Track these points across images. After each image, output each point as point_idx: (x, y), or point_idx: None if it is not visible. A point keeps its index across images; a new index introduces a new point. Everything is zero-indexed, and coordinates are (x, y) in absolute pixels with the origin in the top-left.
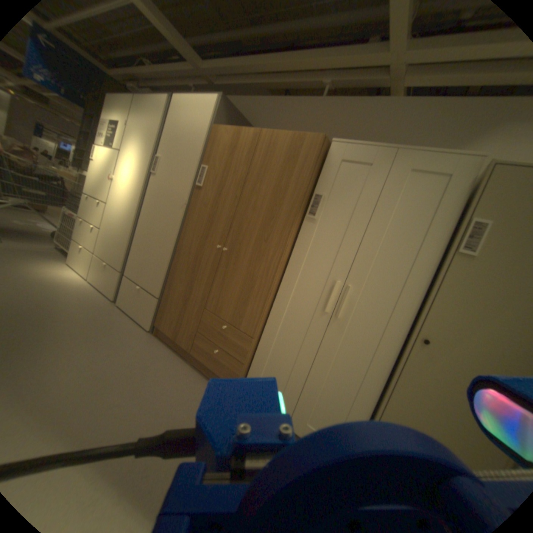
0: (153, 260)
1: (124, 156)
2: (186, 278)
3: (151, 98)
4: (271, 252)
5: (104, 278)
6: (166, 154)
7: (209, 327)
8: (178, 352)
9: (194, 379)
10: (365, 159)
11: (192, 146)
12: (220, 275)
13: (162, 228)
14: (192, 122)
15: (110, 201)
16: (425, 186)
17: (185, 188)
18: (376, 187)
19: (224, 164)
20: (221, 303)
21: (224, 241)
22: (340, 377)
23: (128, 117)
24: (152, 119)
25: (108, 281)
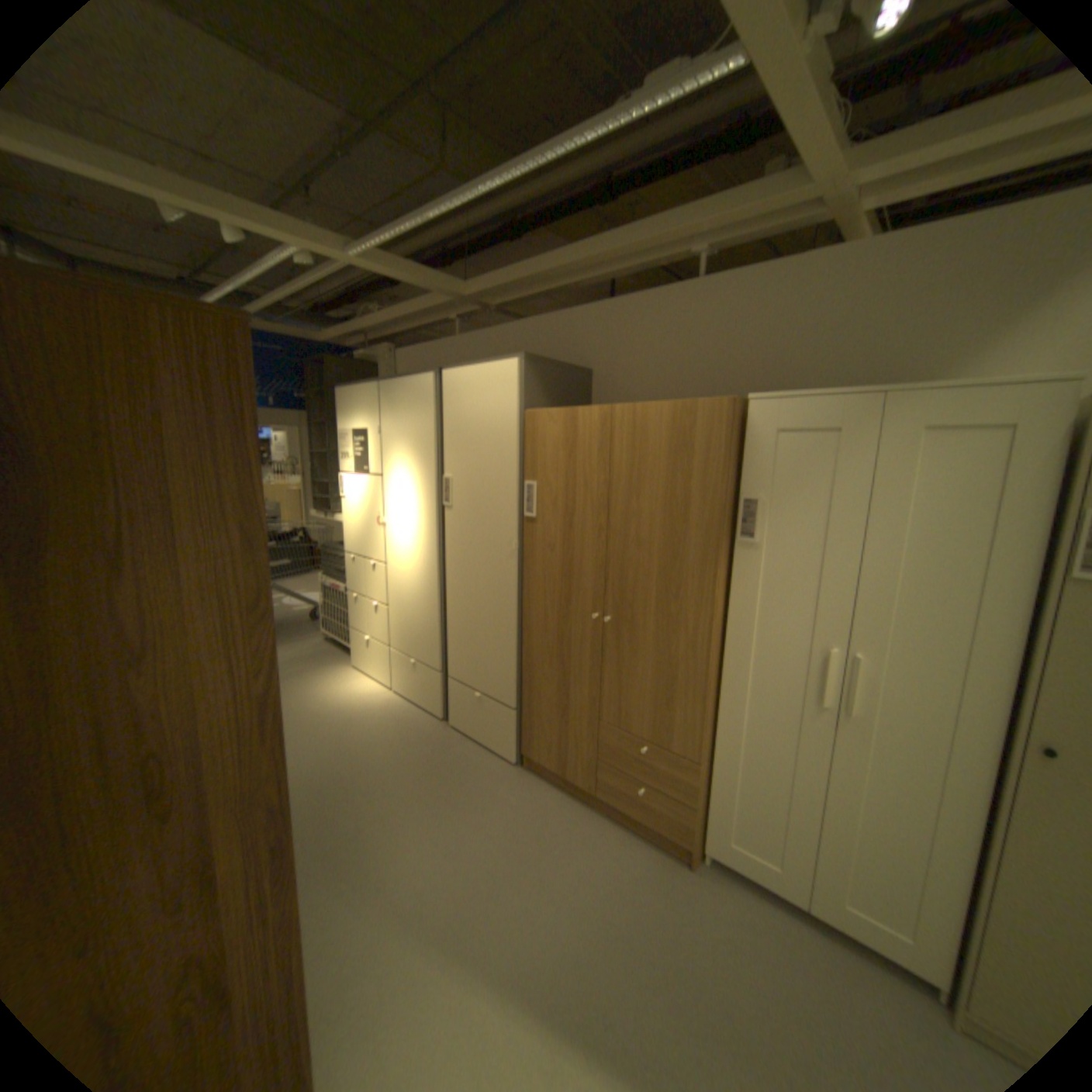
0: (492, 645)
1: (396, 482)
2: (556, 670)
3: (412, 381)
4: (695, 614)
5: (421, 681)
6: (462, 469)
7: (621, 749)
8: (578, 792)
9: (620, 838)
10: (827, 422)
11: (502, 451)
12: (615, 661)
13: (492, 592)
14: (491, 410)
15: (394, 557)
16: (967, 455)
17: (511, 522)
18: (864, 471)
19: (567, 474)
20: (629, 707)
21: (605, 603)
22: (889, 818)
23: (384, 418)
24: (424, 415)
25: (428, 685)
